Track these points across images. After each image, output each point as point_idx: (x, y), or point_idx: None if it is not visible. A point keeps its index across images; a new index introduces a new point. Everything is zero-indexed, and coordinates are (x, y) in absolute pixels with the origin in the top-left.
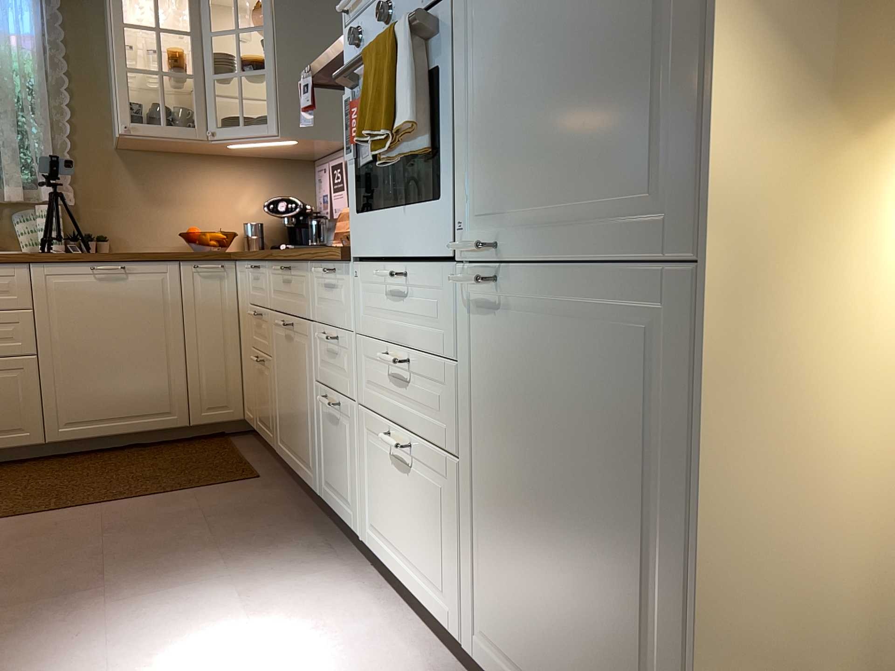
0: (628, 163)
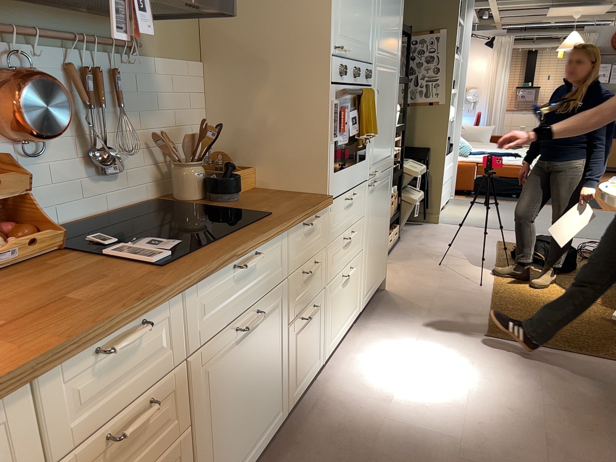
0: (389, 148)
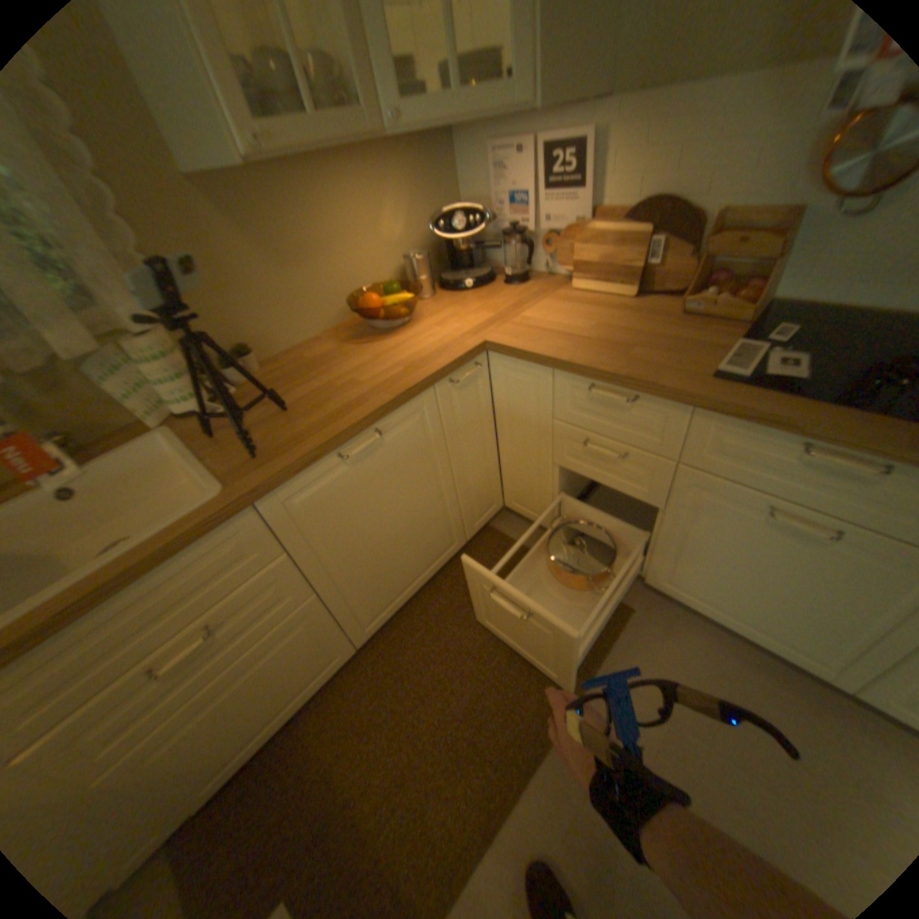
0: None
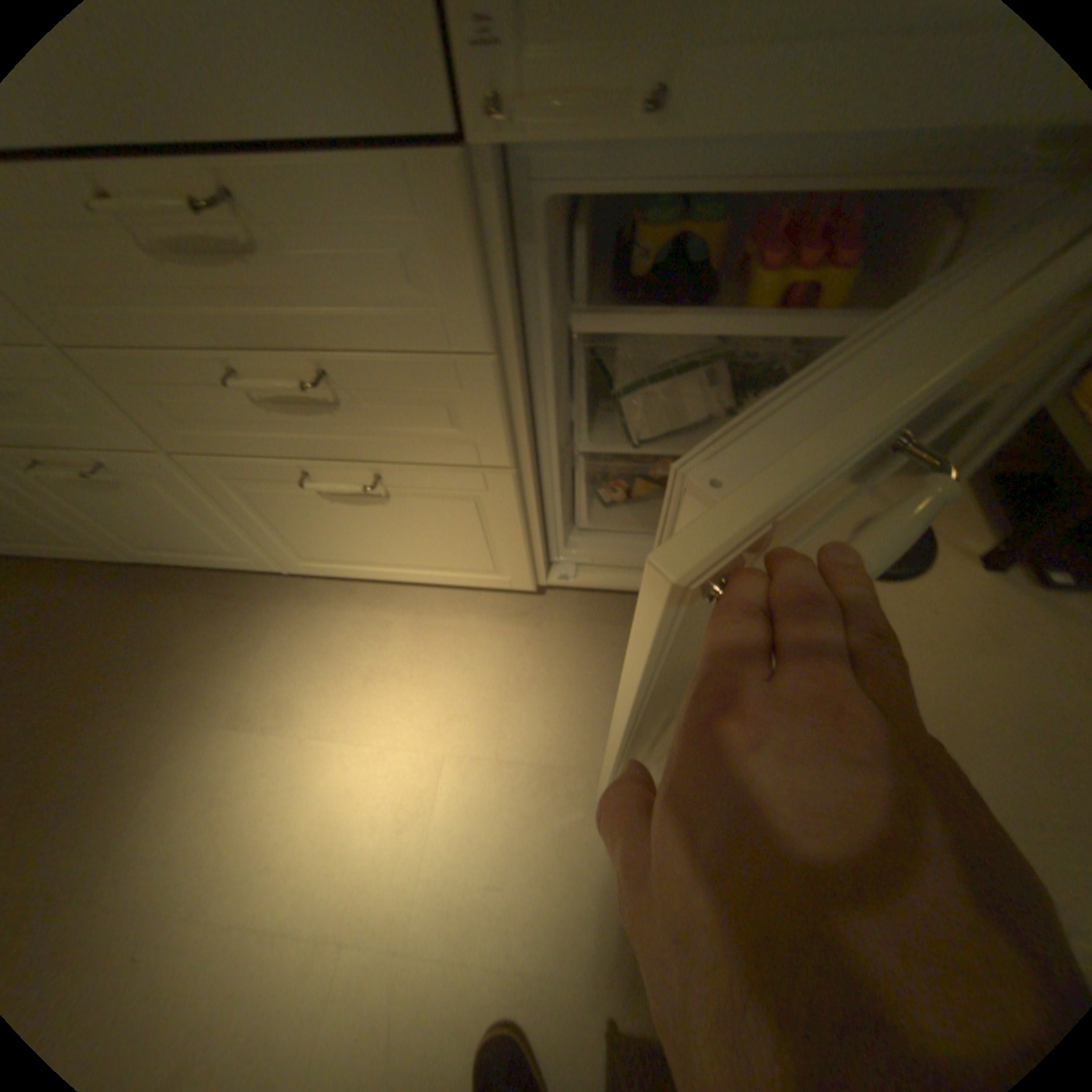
0: None
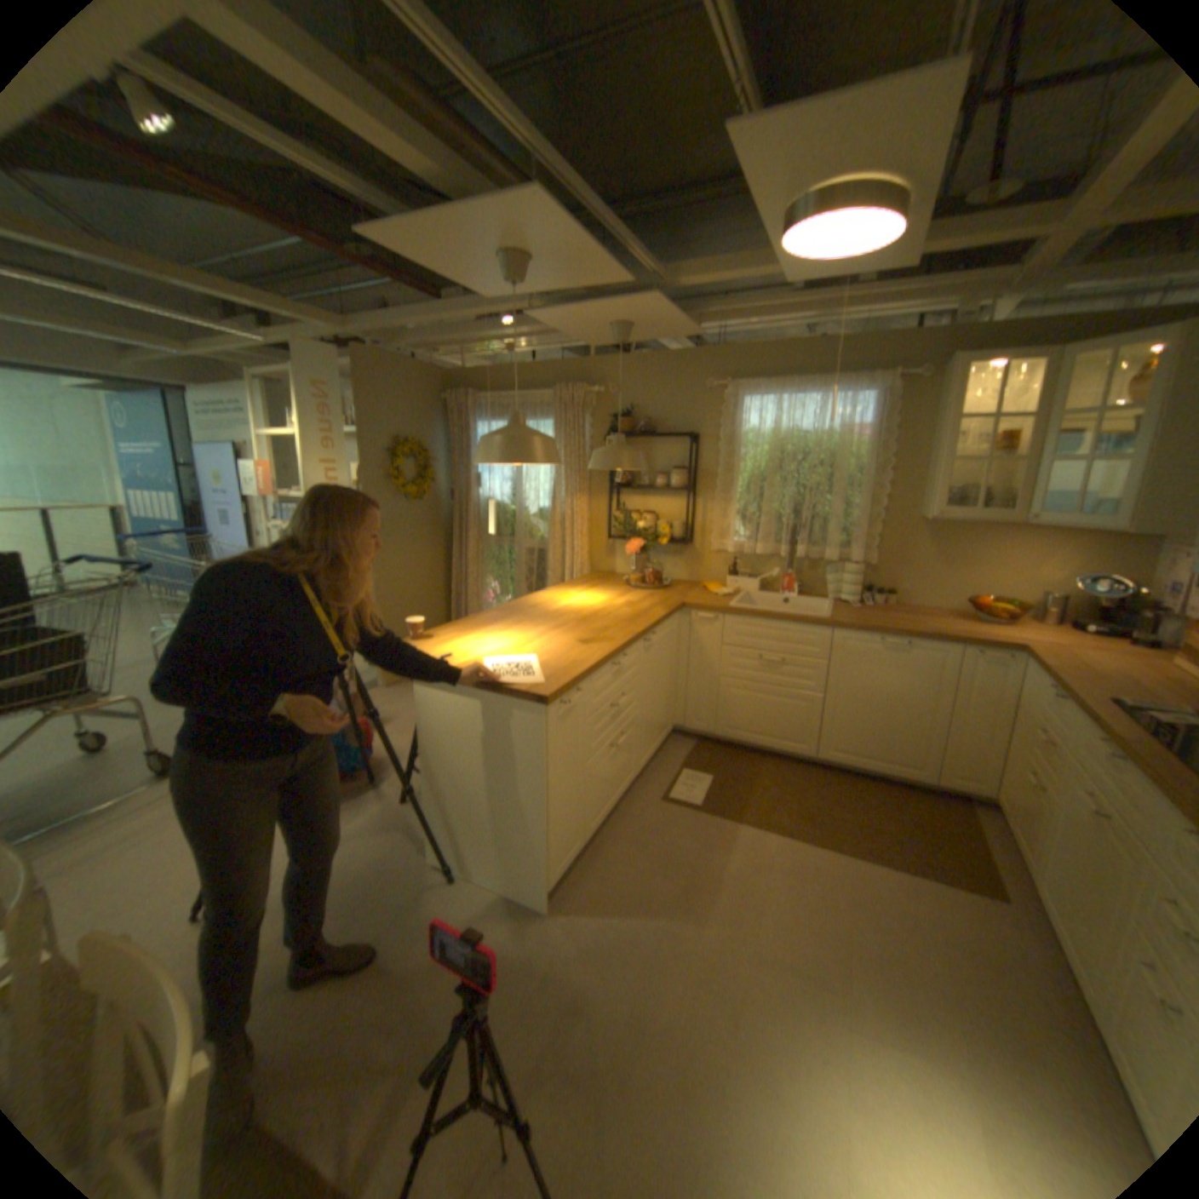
0: None
